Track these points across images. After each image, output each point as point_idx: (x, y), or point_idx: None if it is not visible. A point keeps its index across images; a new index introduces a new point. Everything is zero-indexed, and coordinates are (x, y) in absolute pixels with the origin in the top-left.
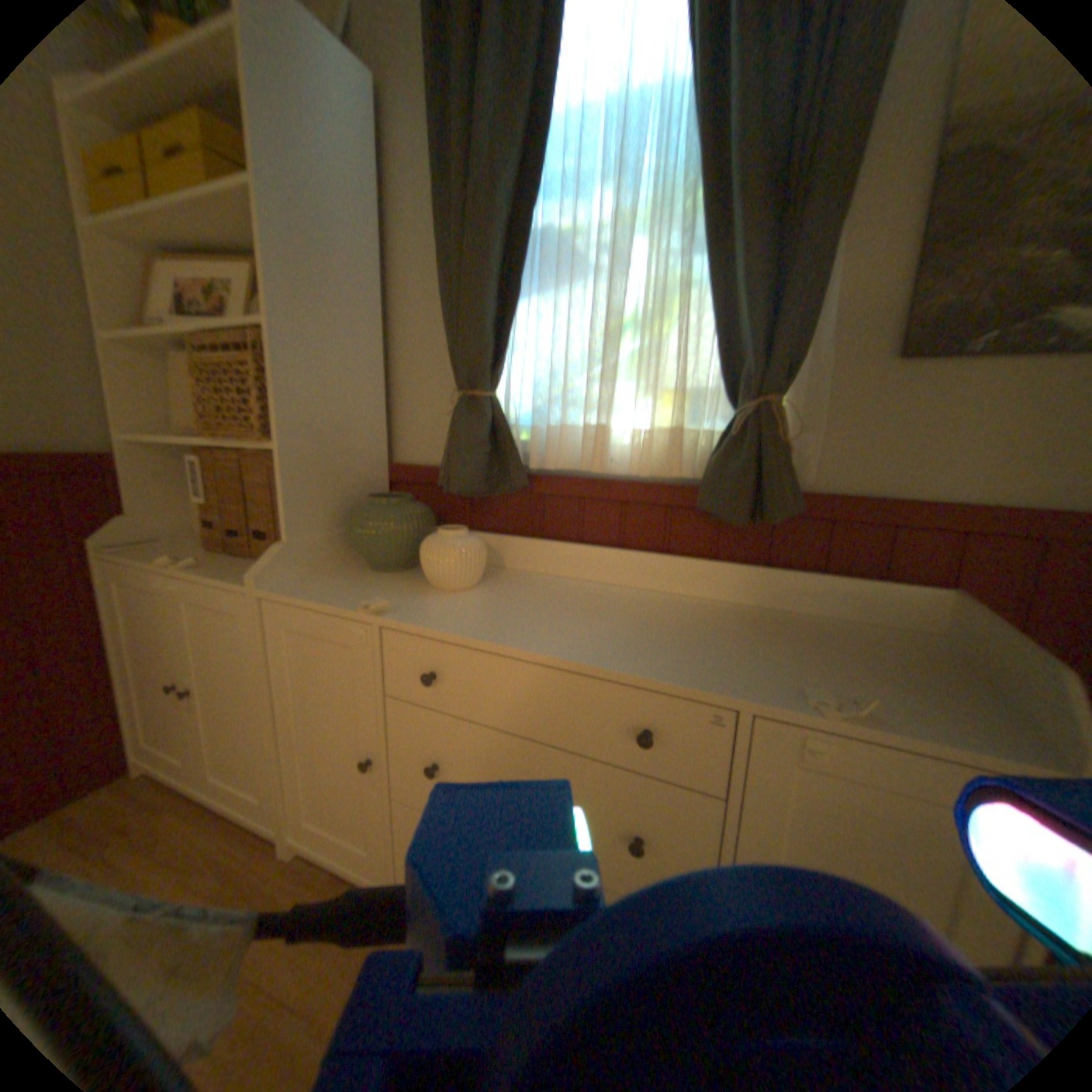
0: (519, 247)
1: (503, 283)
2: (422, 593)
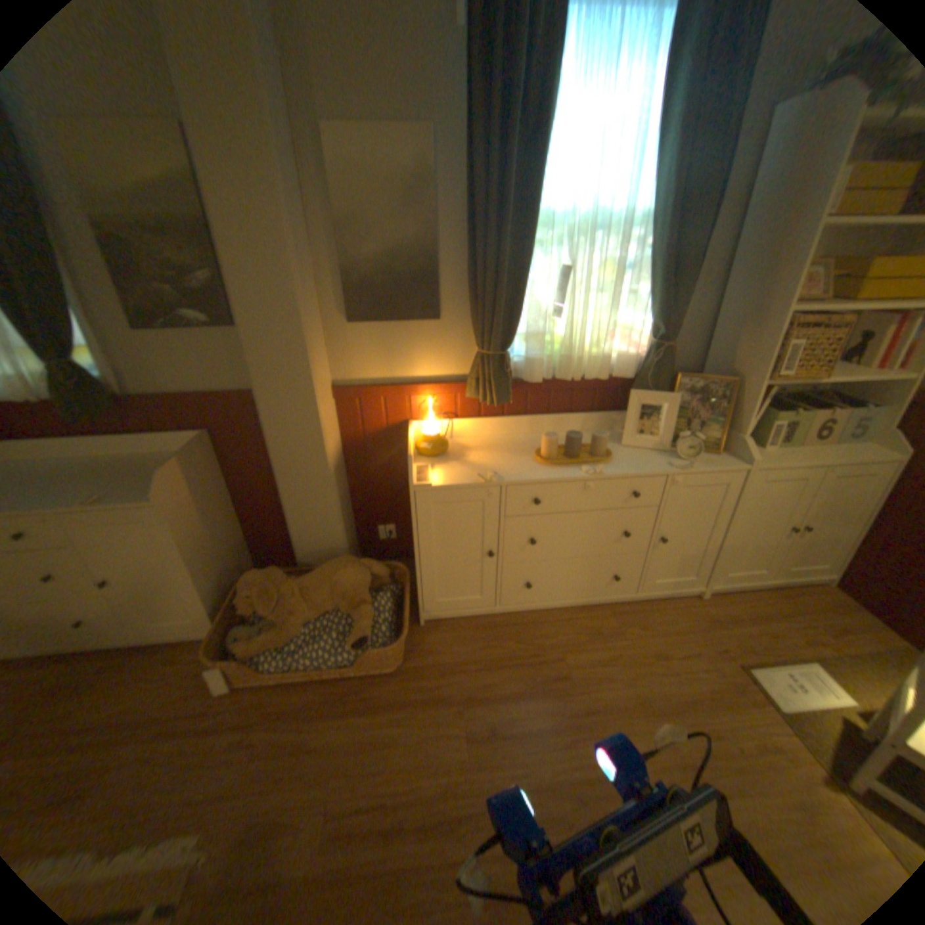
0: None
1: None
2: None
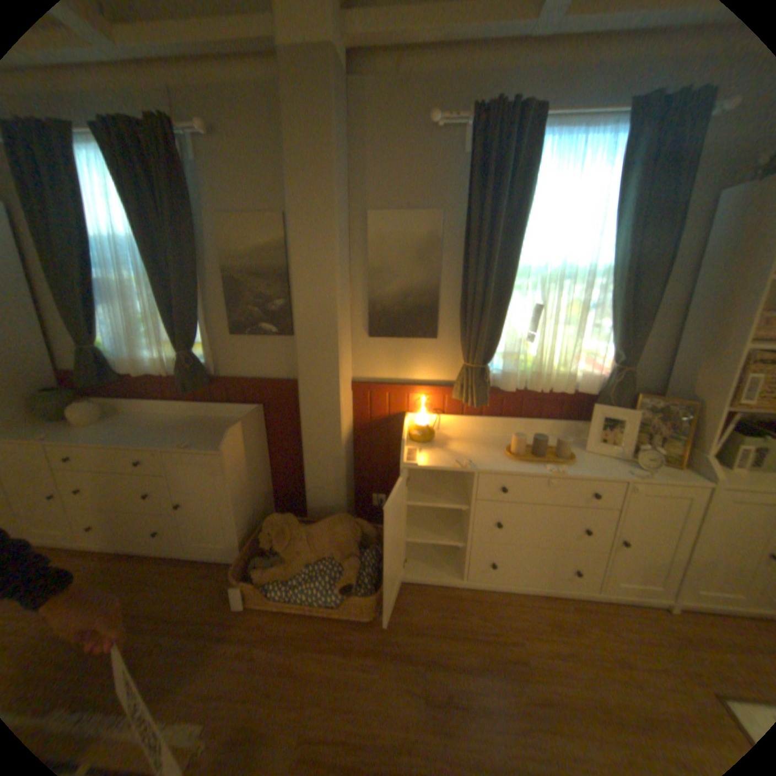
0: (89, 289)
1: (81, 307)
2: (66, 431)
